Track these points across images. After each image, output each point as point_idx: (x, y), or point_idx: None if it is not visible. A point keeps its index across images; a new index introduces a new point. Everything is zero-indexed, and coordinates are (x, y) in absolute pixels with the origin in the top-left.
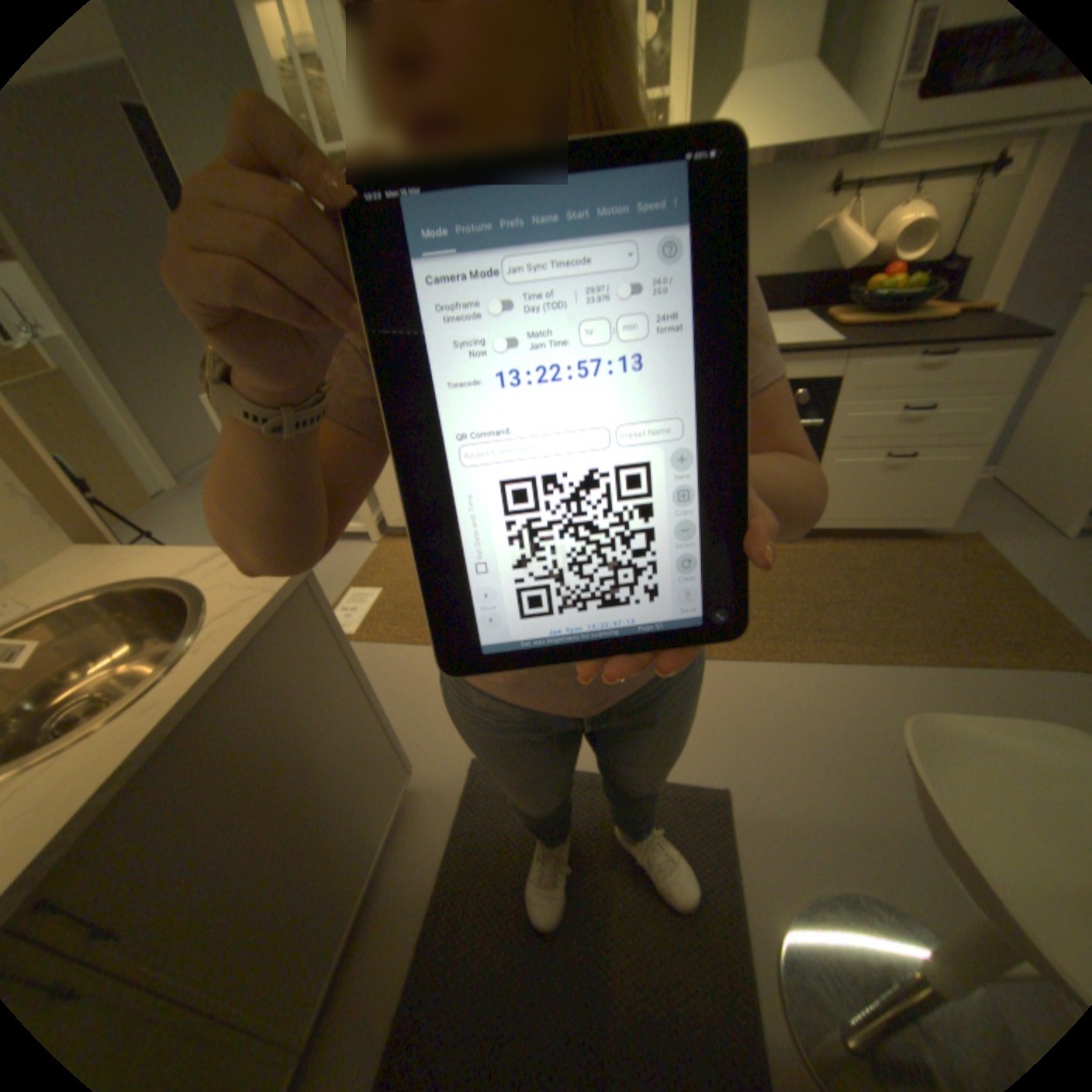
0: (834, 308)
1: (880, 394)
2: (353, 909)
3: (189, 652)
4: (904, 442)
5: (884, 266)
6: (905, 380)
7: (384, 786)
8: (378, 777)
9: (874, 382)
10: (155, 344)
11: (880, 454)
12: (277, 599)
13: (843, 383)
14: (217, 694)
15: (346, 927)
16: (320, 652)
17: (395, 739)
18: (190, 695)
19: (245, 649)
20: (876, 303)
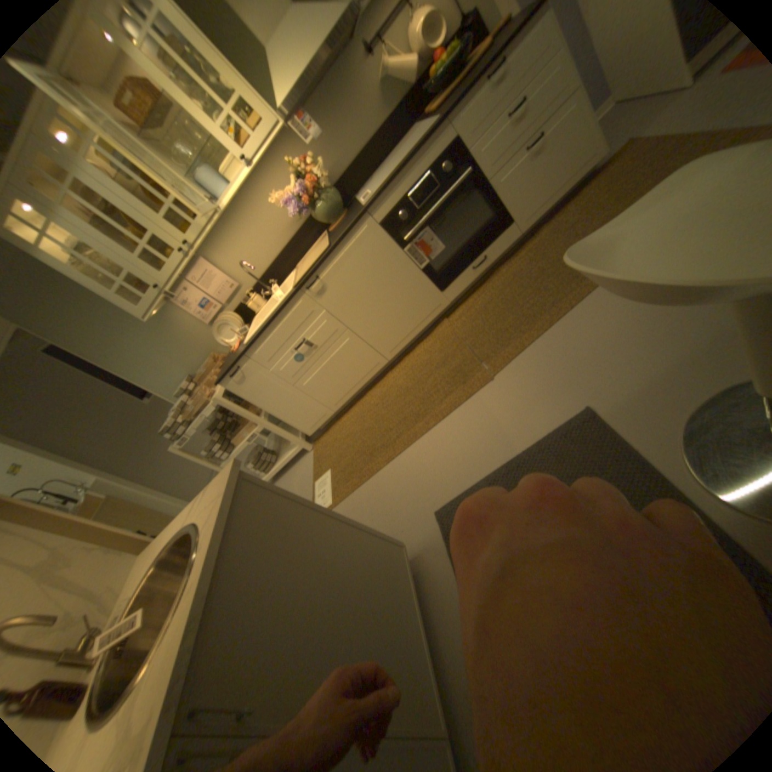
0: (427, 106)
1: (487, 121)
2: (420, 638)
3: (196, 550)
4: (529, 131)
5: (433, 59)
6: (493, 100)
7: (388, 560)
8: (378, 557)
9: (477, 118)
10: (141, 446)
11: (522, 151)
12: (225, 493)
13: (461, 136)
14: (223, 559)
15: (423, 651)
16: (279, 508)
17: (375, 531)
18: (204, 566)
19: (222, 527)
20: (445, 80)
